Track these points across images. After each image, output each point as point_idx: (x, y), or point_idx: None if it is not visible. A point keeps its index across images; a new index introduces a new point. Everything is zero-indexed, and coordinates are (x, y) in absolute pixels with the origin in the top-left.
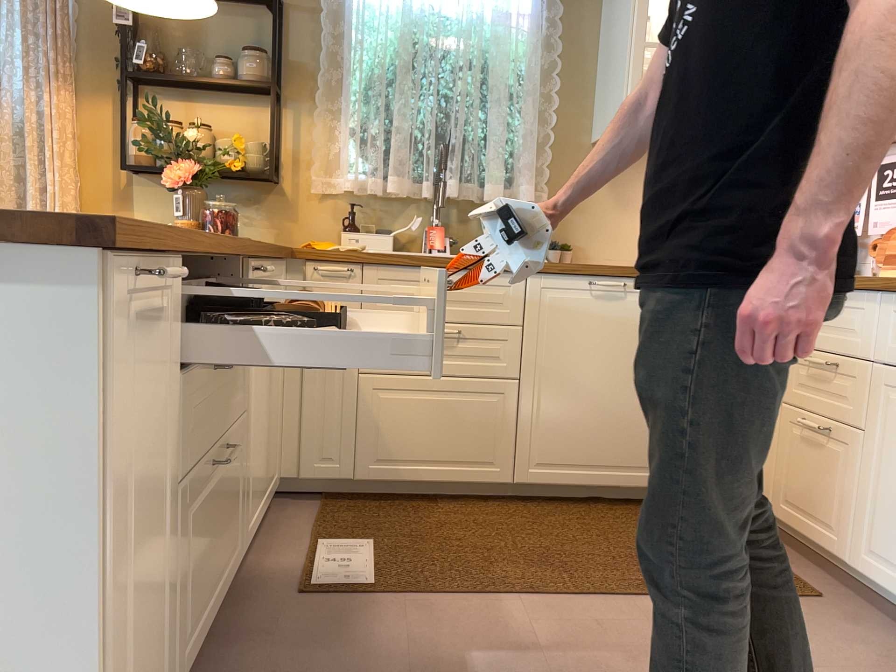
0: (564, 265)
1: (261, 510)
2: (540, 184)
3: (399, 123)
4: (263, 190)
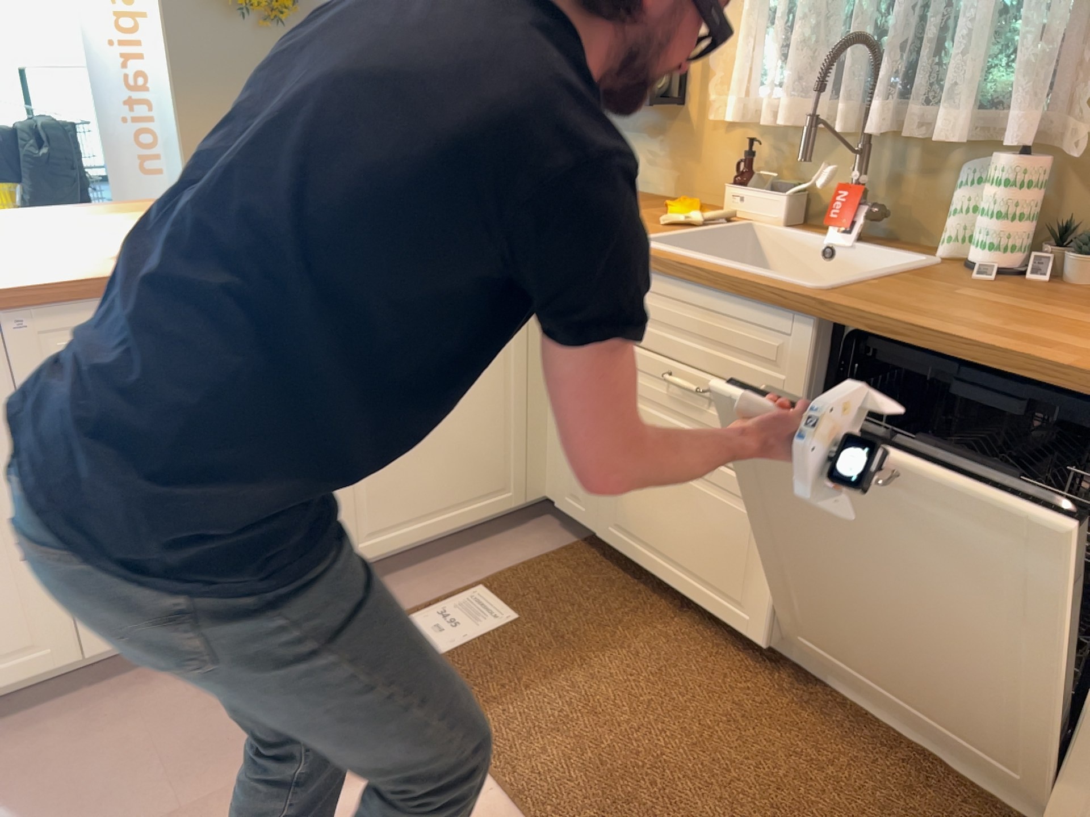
0: (878, 321)
1: (430, 528)
2: (1085, 106)
3: (805, 3)
4: (665, 117)
